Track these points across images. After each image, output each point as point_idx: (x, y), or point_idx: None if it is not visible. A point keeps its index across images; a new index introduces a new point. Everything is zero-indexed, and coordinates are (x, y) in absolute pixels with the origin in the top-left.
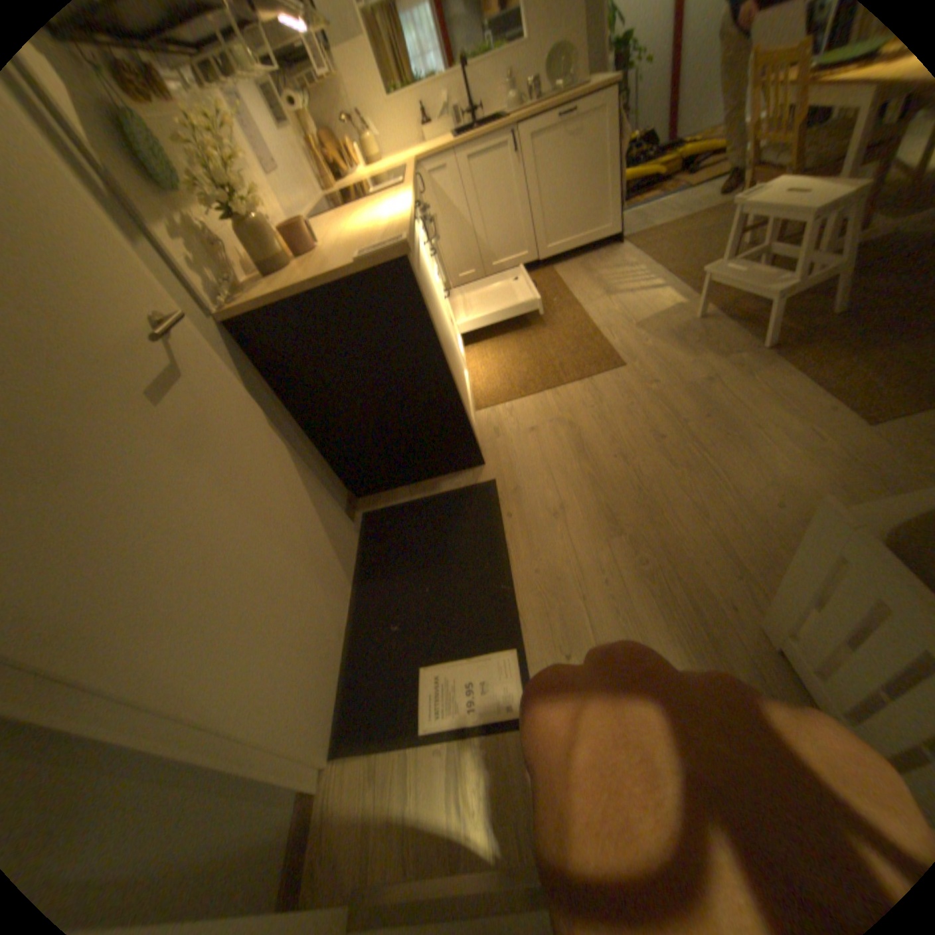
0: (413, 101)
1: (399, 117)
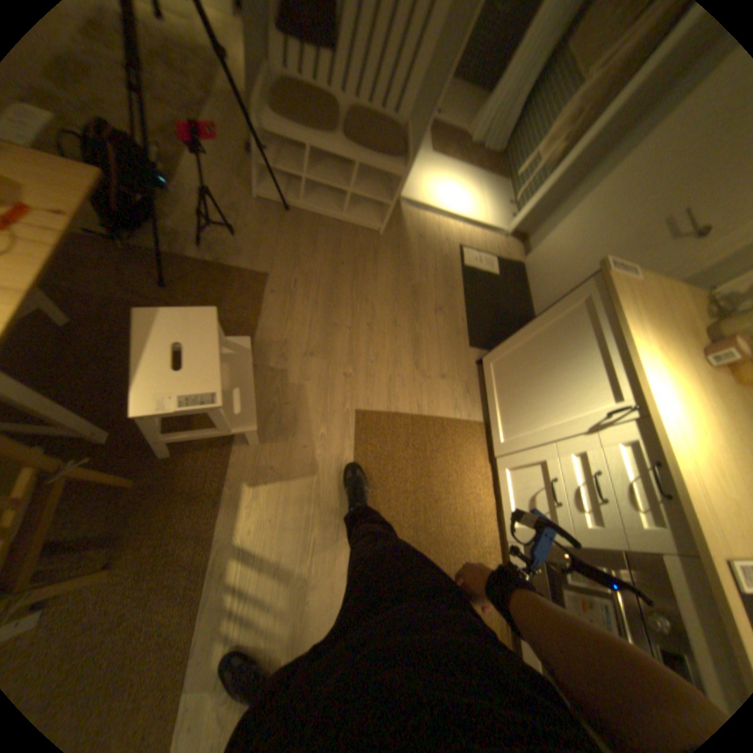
0: None
1: None
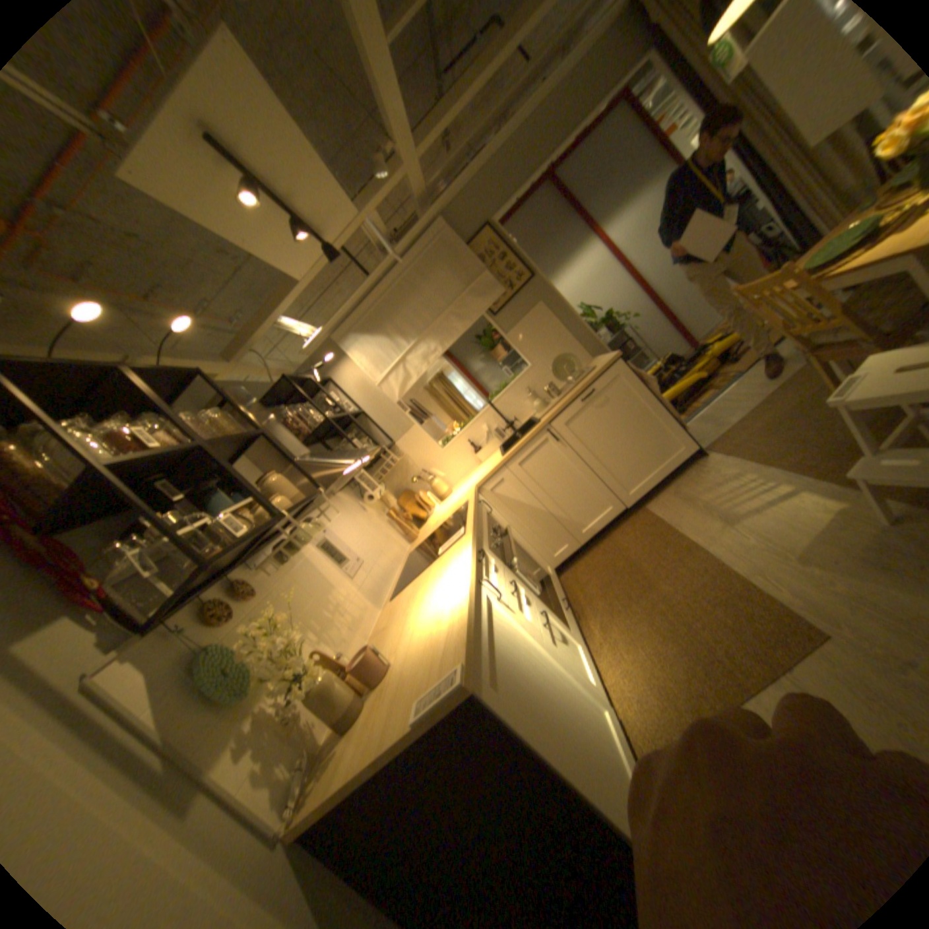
0: (464, 441)
1: (458, 455)
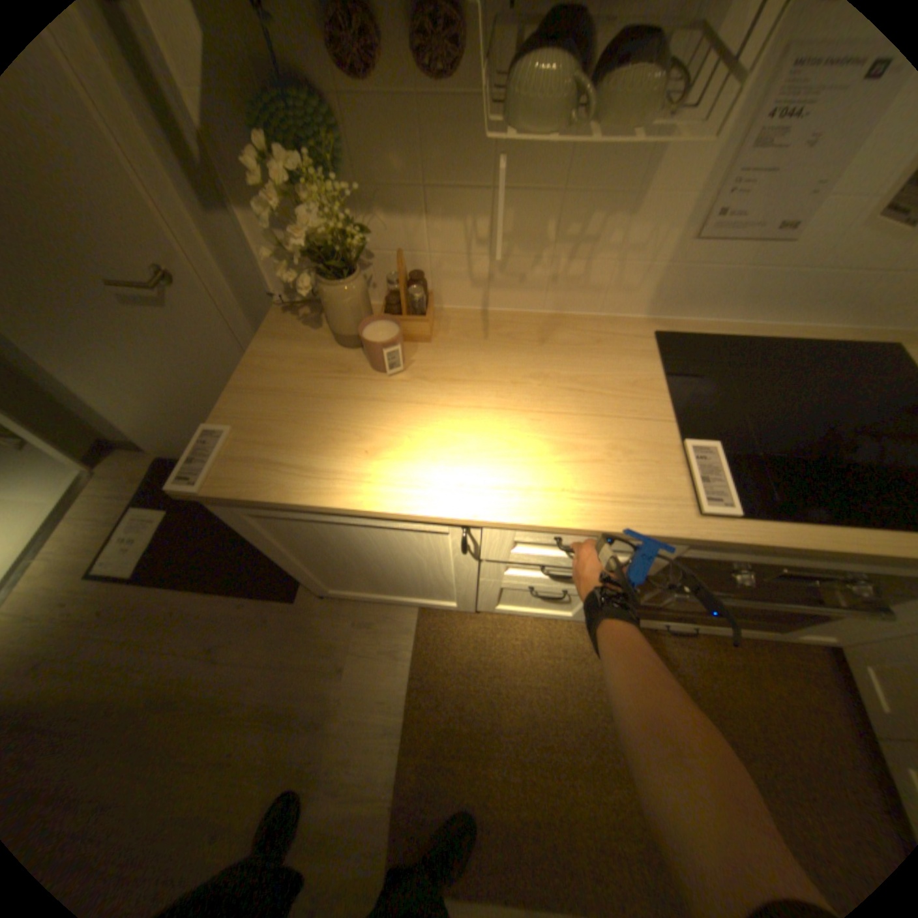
0: None
1: None
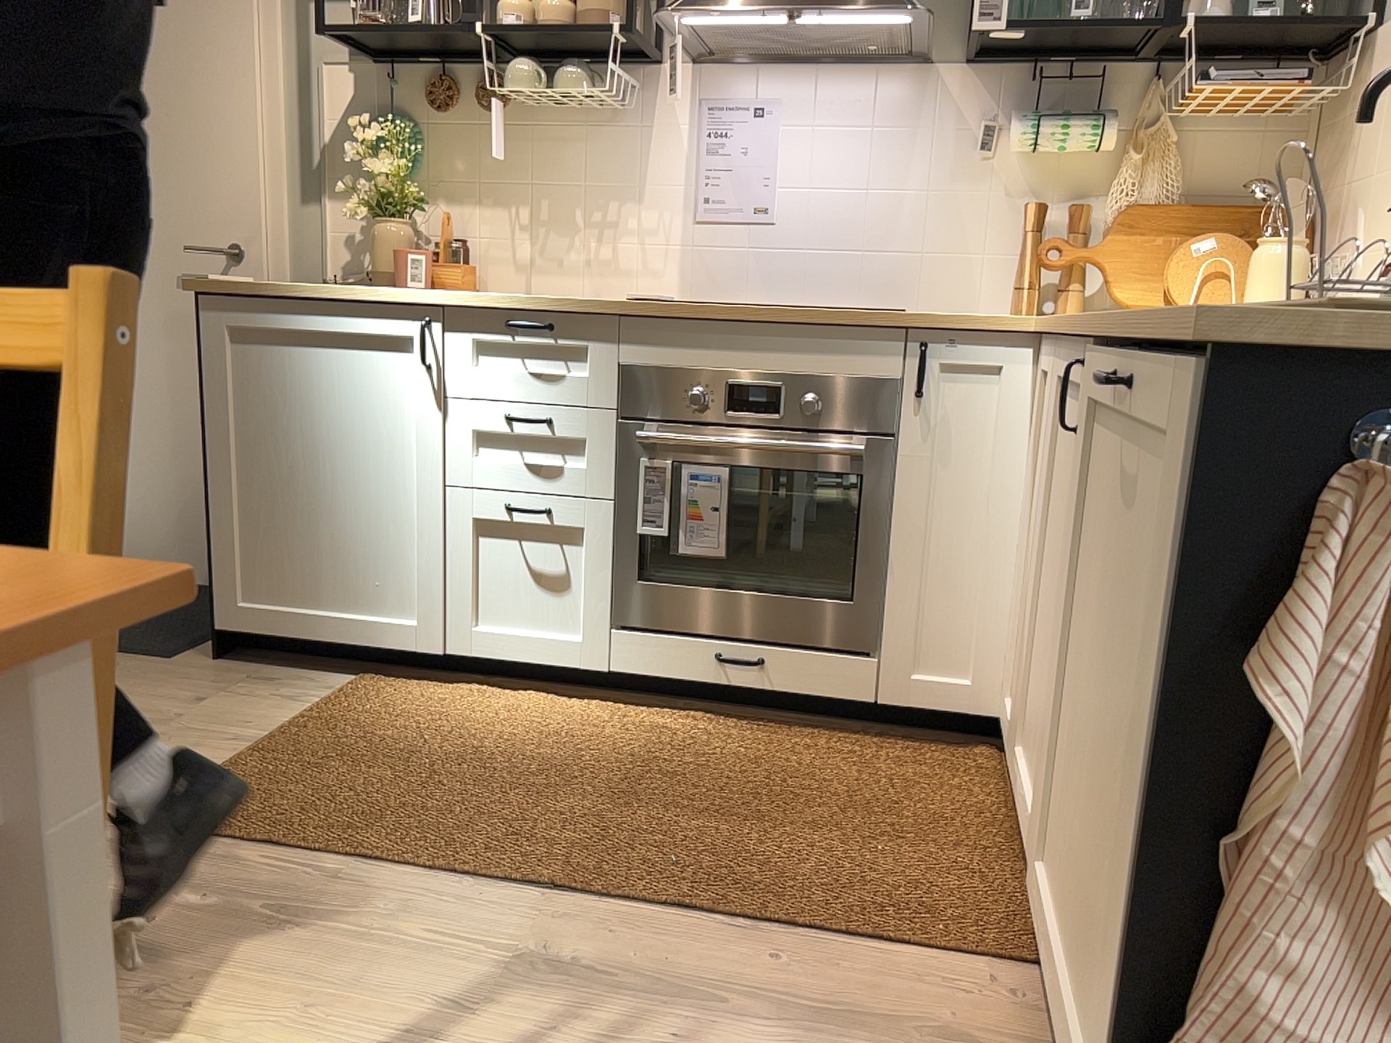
0: None
1: None
